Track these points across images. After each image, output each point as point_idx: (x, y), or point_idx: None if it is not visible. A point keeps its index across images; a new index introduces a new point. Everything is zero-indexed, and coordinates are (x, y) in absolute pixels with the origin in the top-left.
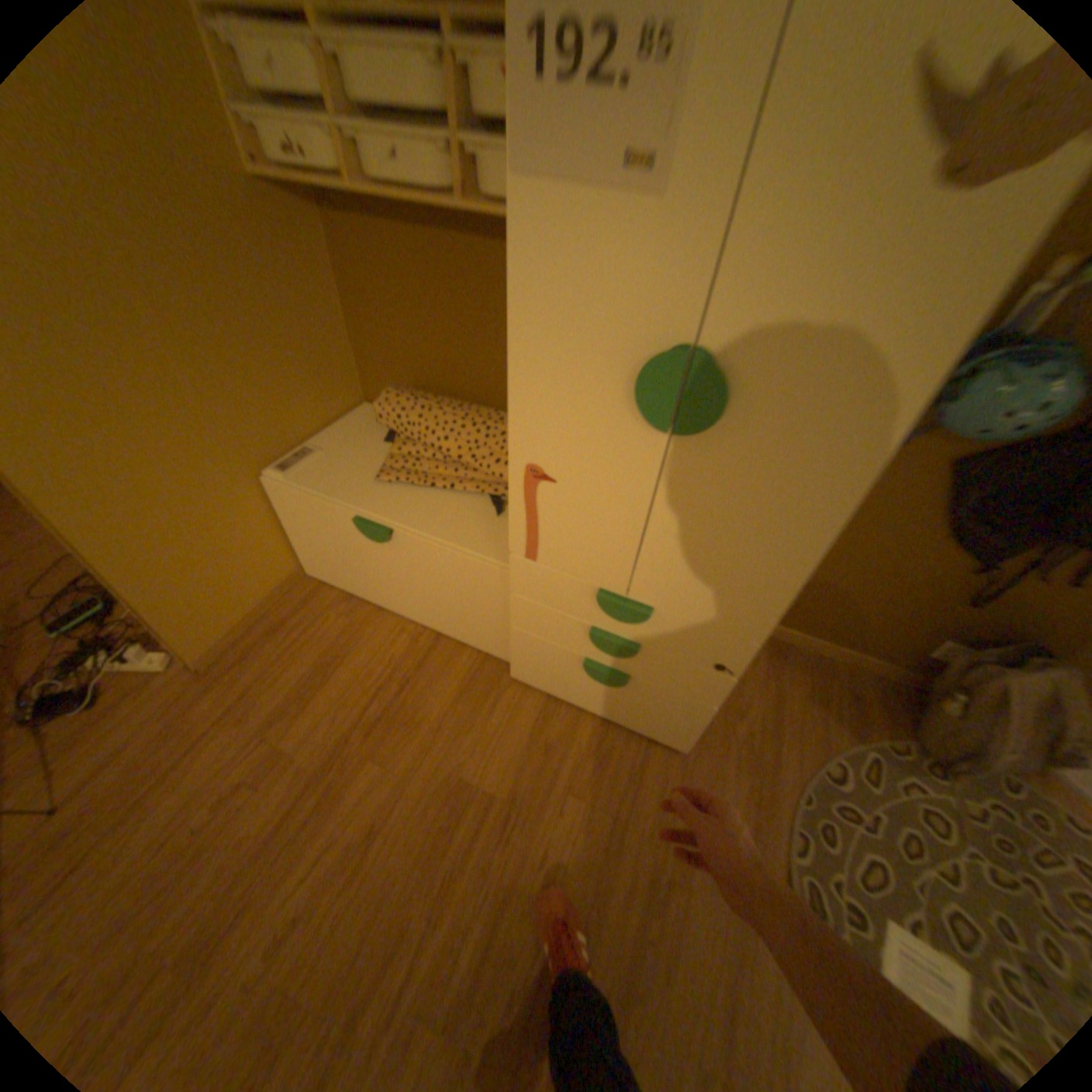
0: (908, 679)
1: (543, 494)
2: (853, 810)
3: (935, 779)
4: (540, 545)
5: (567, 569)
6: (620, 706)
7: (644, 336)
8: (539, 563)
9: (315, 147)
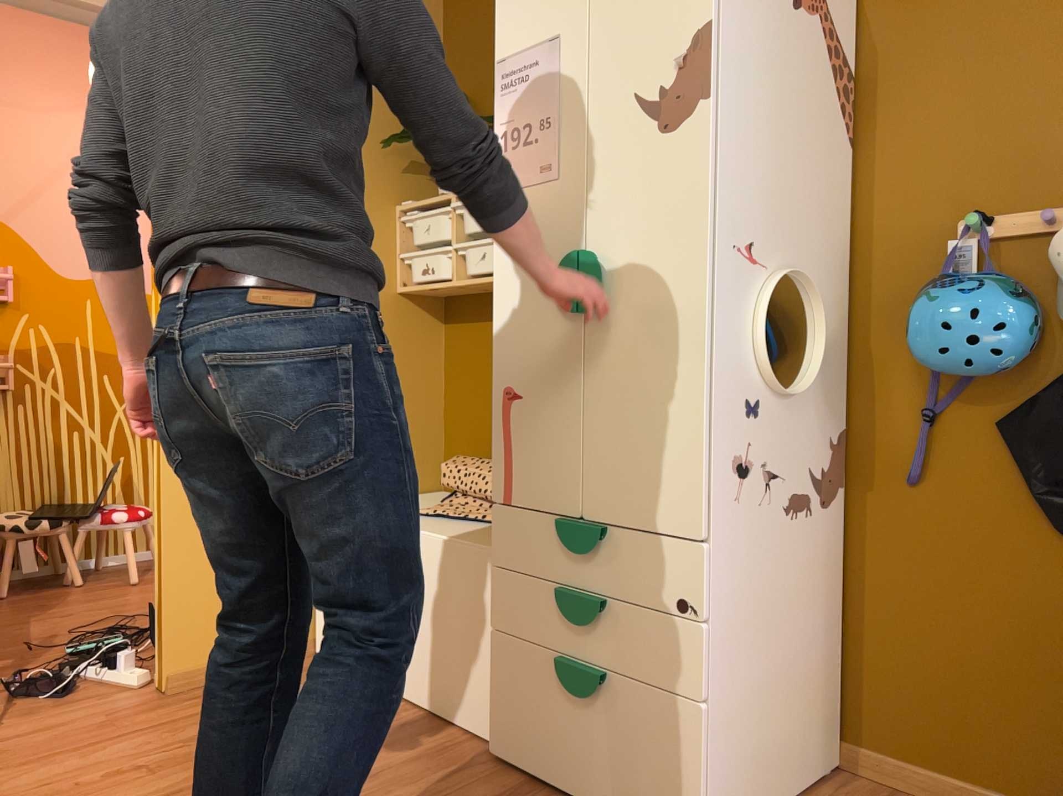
0: None
1: (514, 414)
2: None
3: None
4: (513, 479)
5: (535, 503)
6: (607, 760)
7: (560, 254)
8: (515, 508)
9: (440, 264)
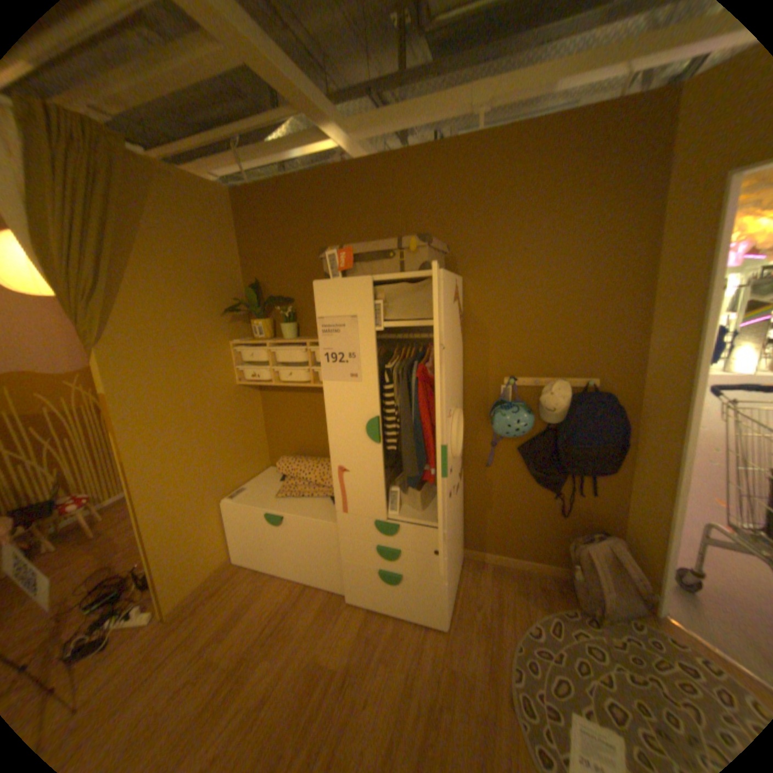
0: (571, 575)
1: (345, 477)
2: (547, 652)
3: (593, 629)
4: (348, 503)
5: (361, 513)
6: (404, 603)
7: (366, 415)
8: (349, 514)
9: (263, 374)
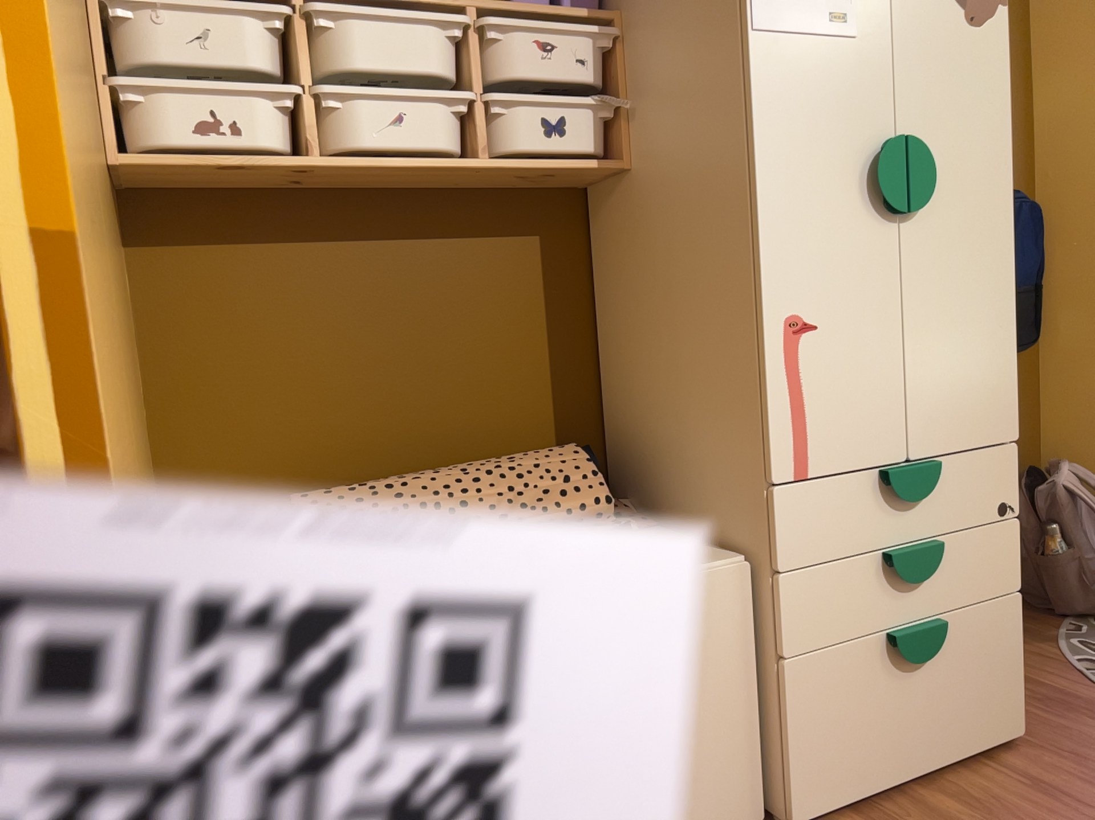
0: None
1: (808, 353)
2: None
3: None
4: (812, 441)
5: (847, 462)
6: (944, 706)
7: (865, 138)
8: (812, 480)
9: (262, 121)
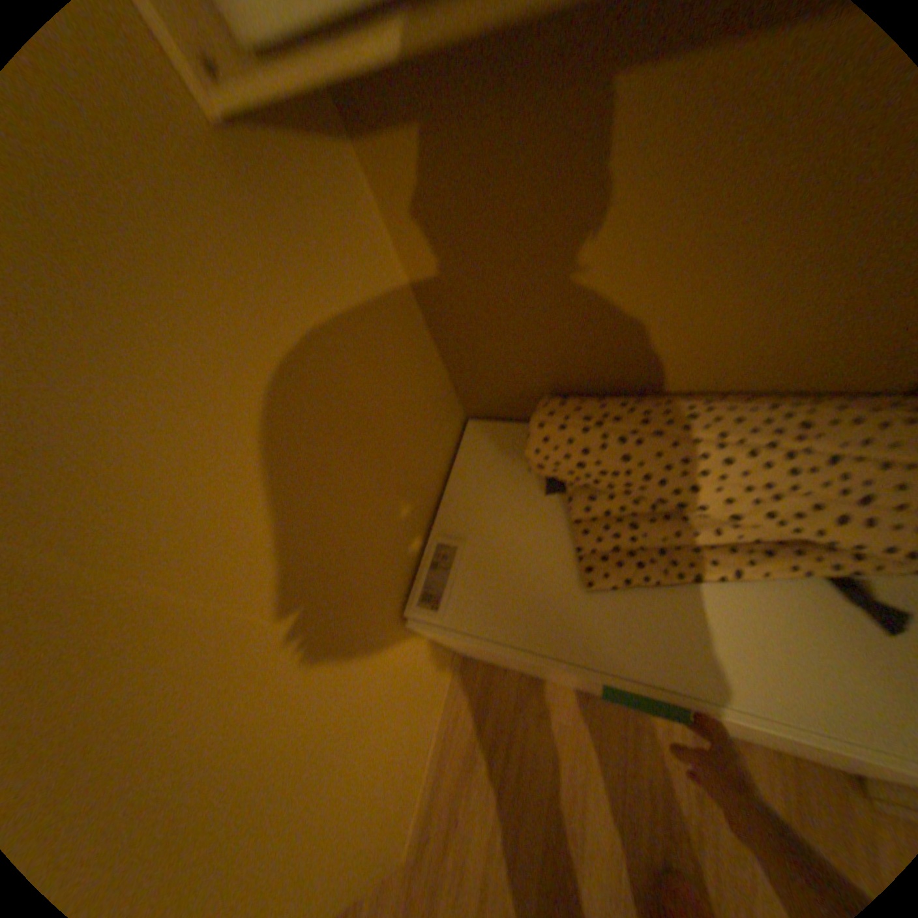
0: None
1: None
2: None
3: None
4: None
5: None
6: None
7: None
8: None
9: None
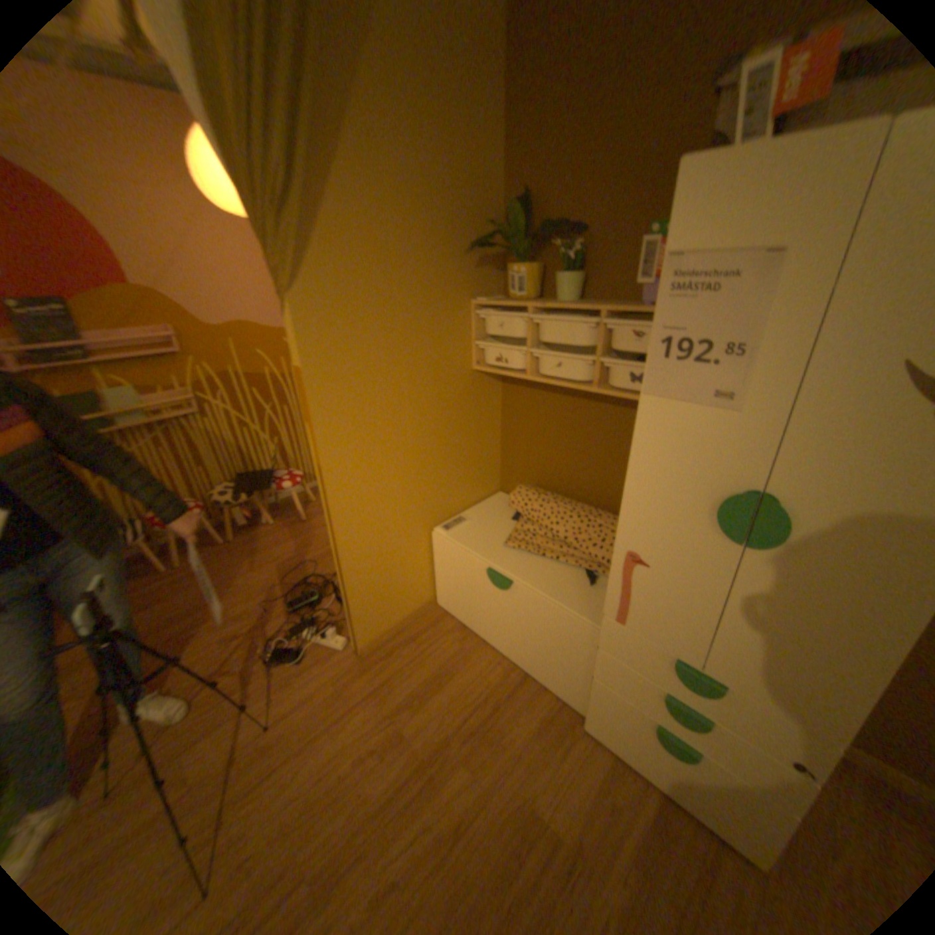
0: None
1: (638, 573)
2: None
3: None
4: (630, 612)
5: (651, 637)
6: (692, 789)
7: (725, 481)
8: (627, 628)
9: (513, 358)
